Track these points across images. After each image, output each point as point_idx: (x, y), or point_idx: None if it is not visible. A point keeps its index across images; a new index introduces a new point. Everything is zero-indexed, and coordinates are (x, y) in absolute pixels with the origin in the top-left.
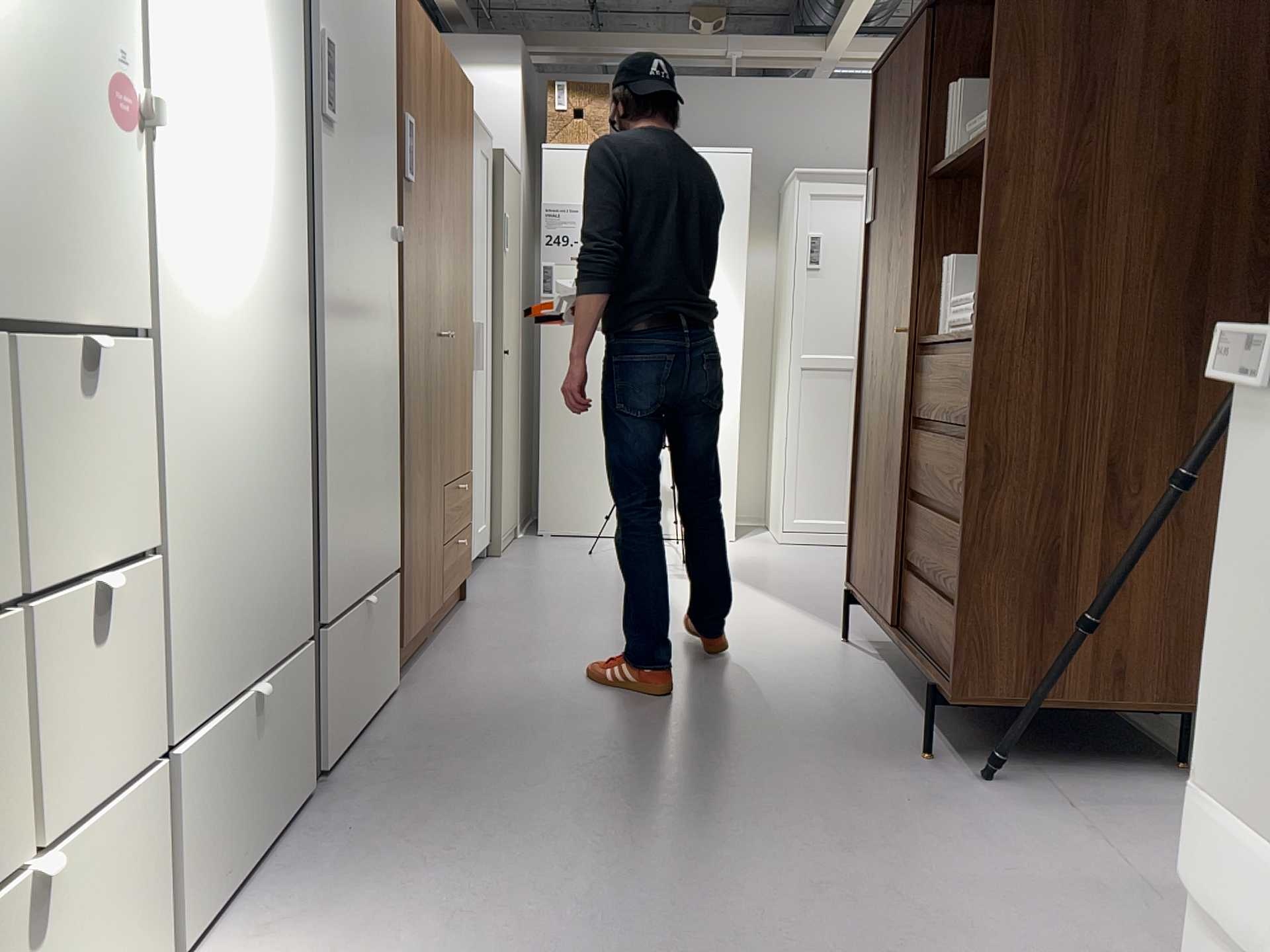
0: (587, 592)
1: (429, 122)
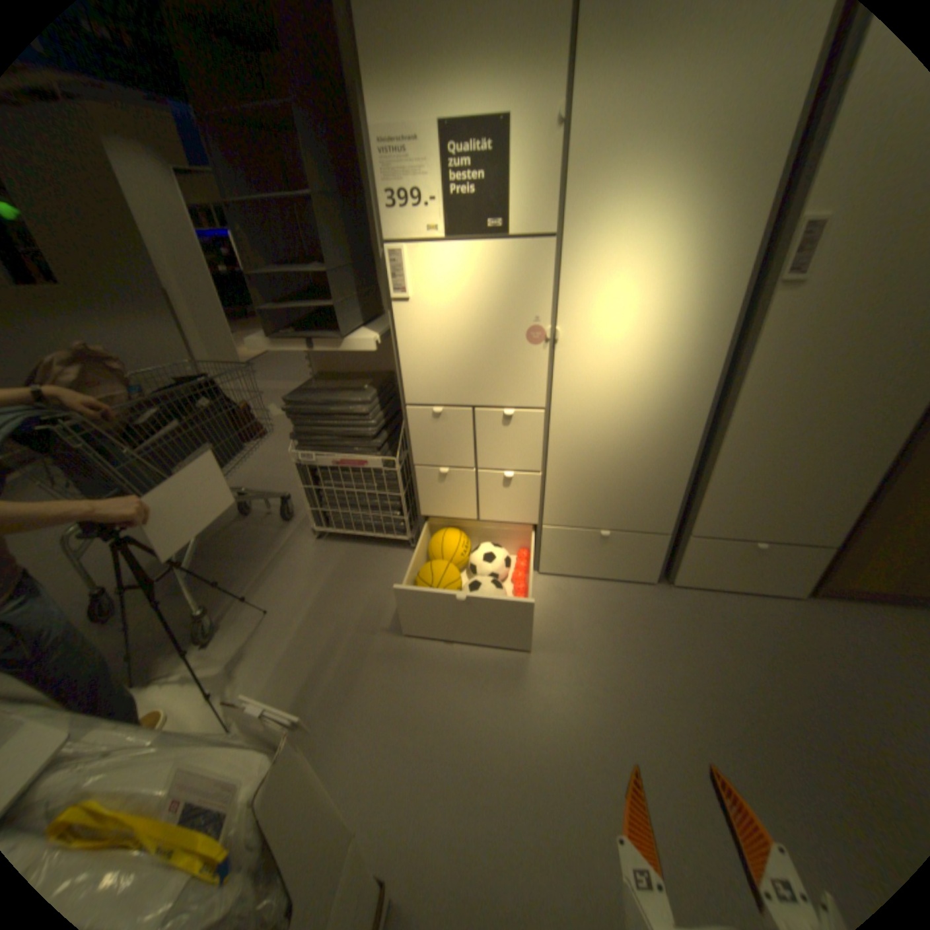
0: None
1: None
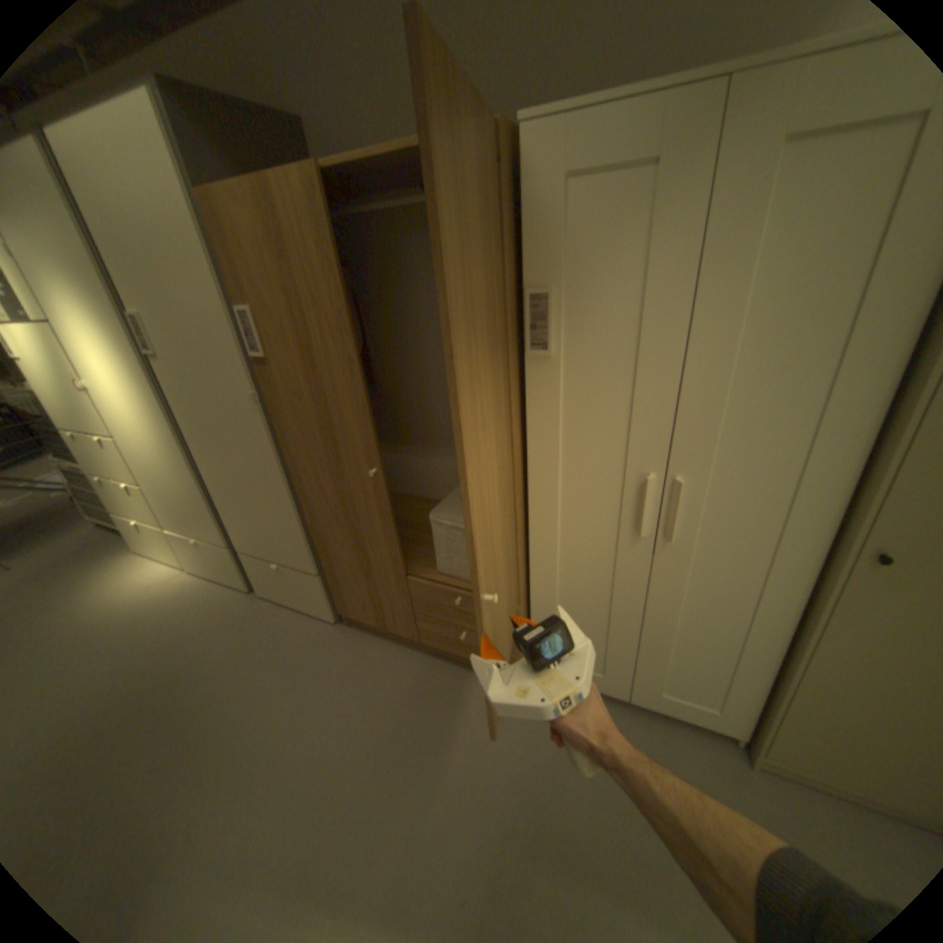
0: (543, 837)
1: (290, 288)
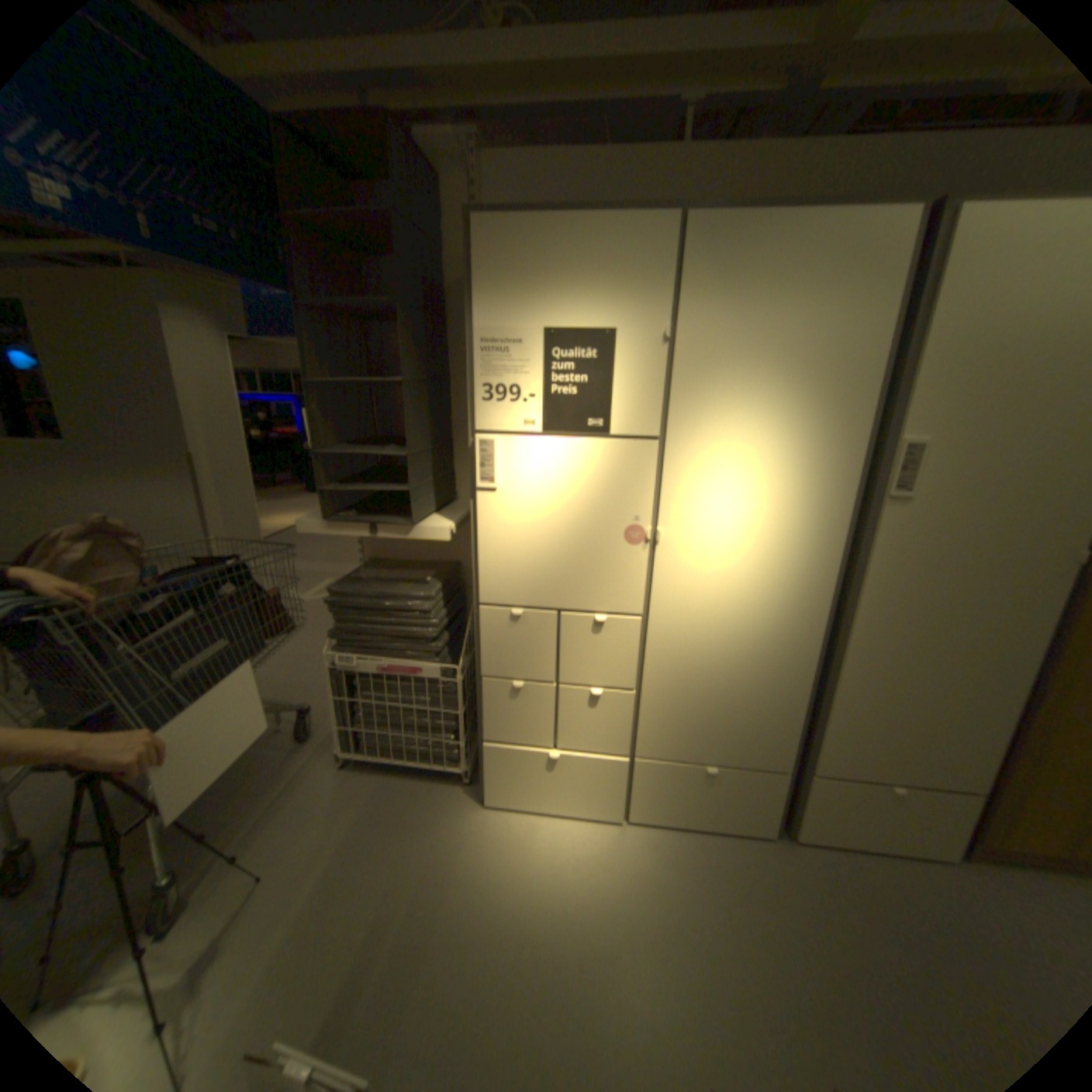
0: None
1: None
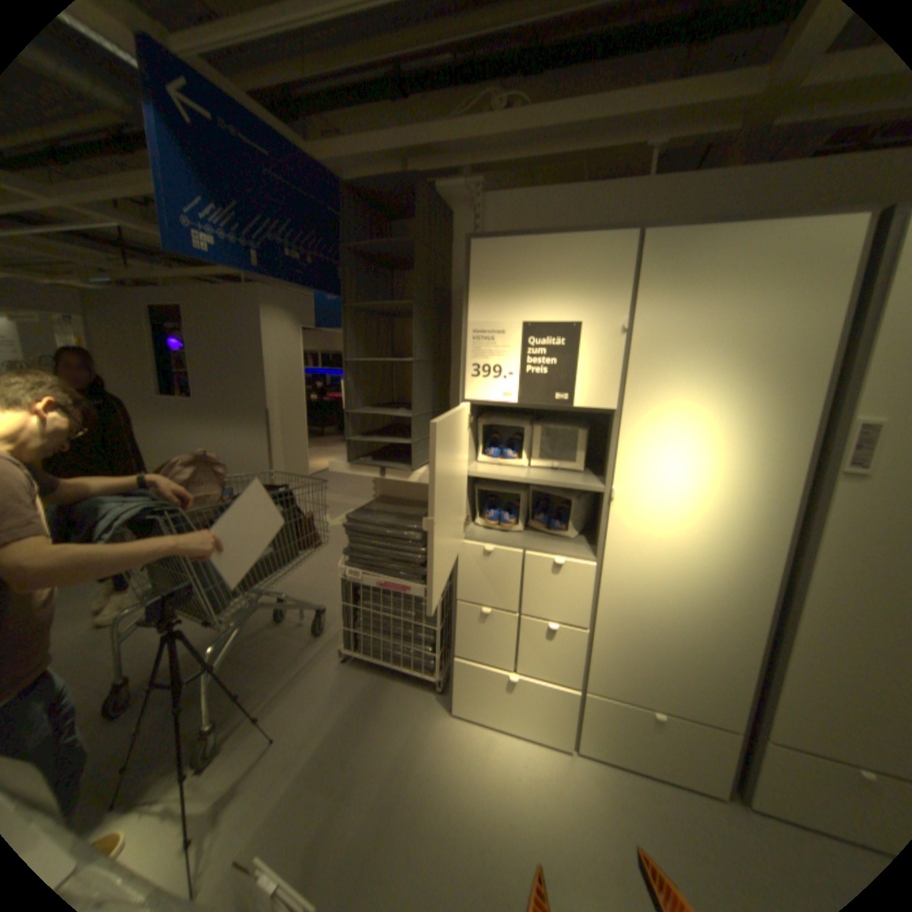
0: None
1: None
